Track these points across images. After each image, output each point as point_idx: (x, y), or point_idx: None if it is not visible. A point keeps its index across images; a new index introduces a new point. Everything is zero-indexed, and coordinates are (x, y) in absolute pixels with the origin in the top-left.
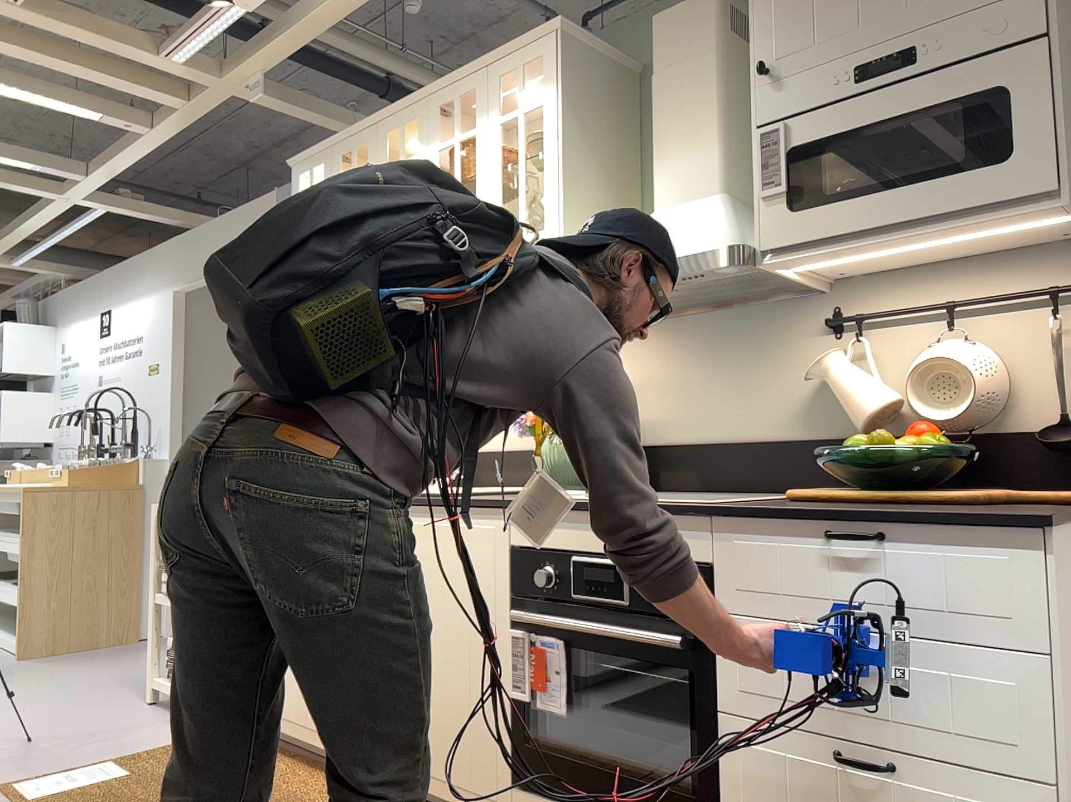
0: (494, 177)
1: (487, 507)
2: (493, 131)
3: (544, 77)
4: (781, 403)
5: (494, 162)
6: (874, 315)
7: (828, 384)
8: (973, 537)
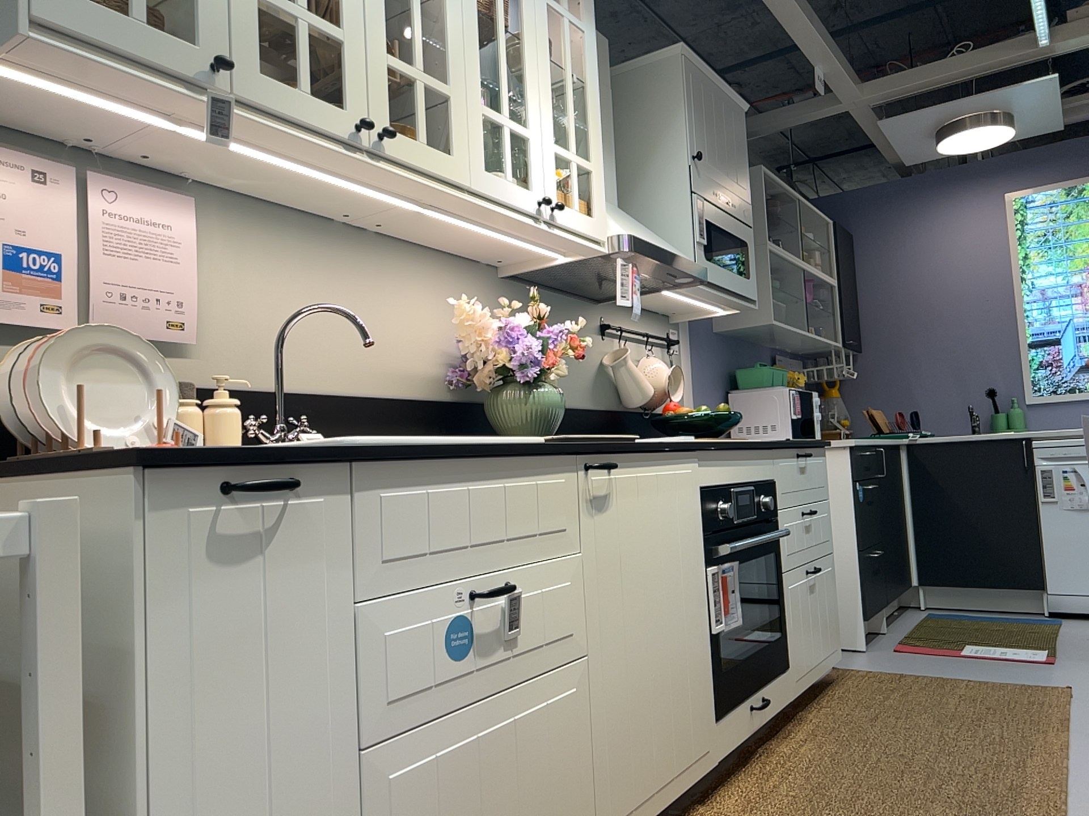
0: (546, 60)
1: (691, 449)
2: (543, 5)
3: (586, 5)
4: (585, 380)
5: (545, 41)
6: (630, 330)
7: (604, 370)
8: (819, 453)
